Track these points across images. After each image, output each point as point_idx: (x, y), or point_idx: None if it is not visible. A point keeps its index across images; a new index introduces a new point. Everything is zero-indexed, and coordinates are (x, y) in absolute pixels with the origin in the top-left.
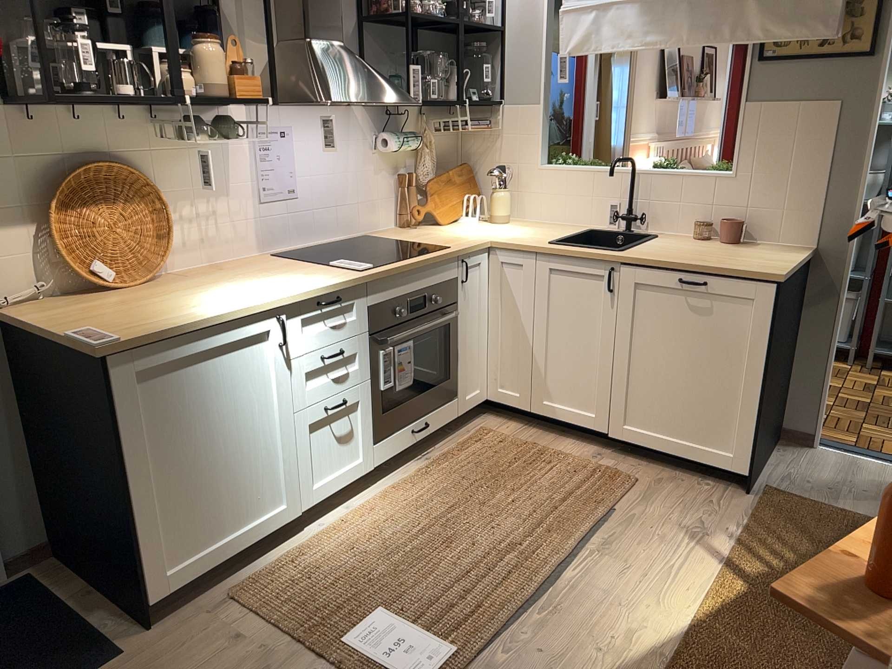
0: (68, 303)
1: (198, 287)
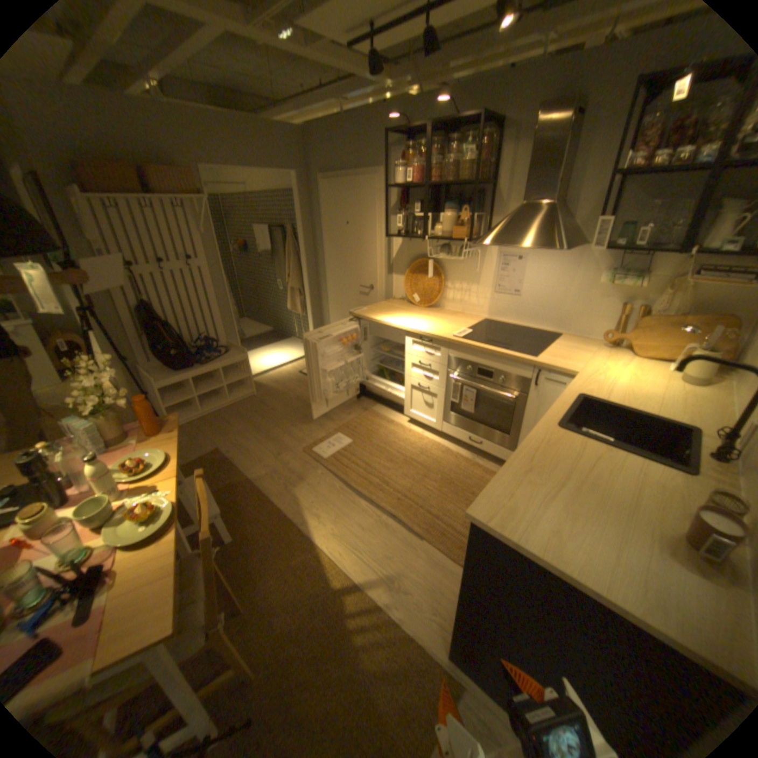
0: (398, 304)
1: (420, 314)
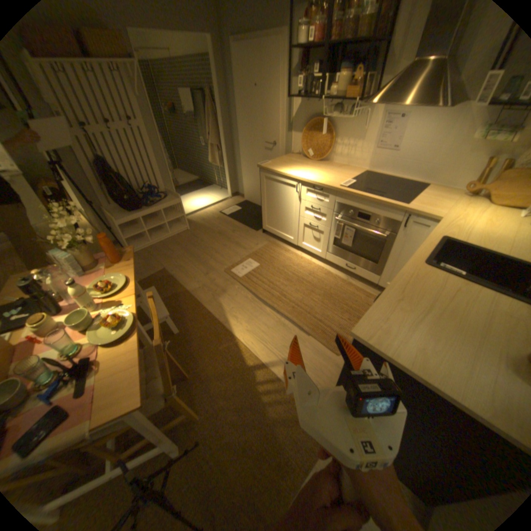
0: (296, 158)
1: (314, 167)
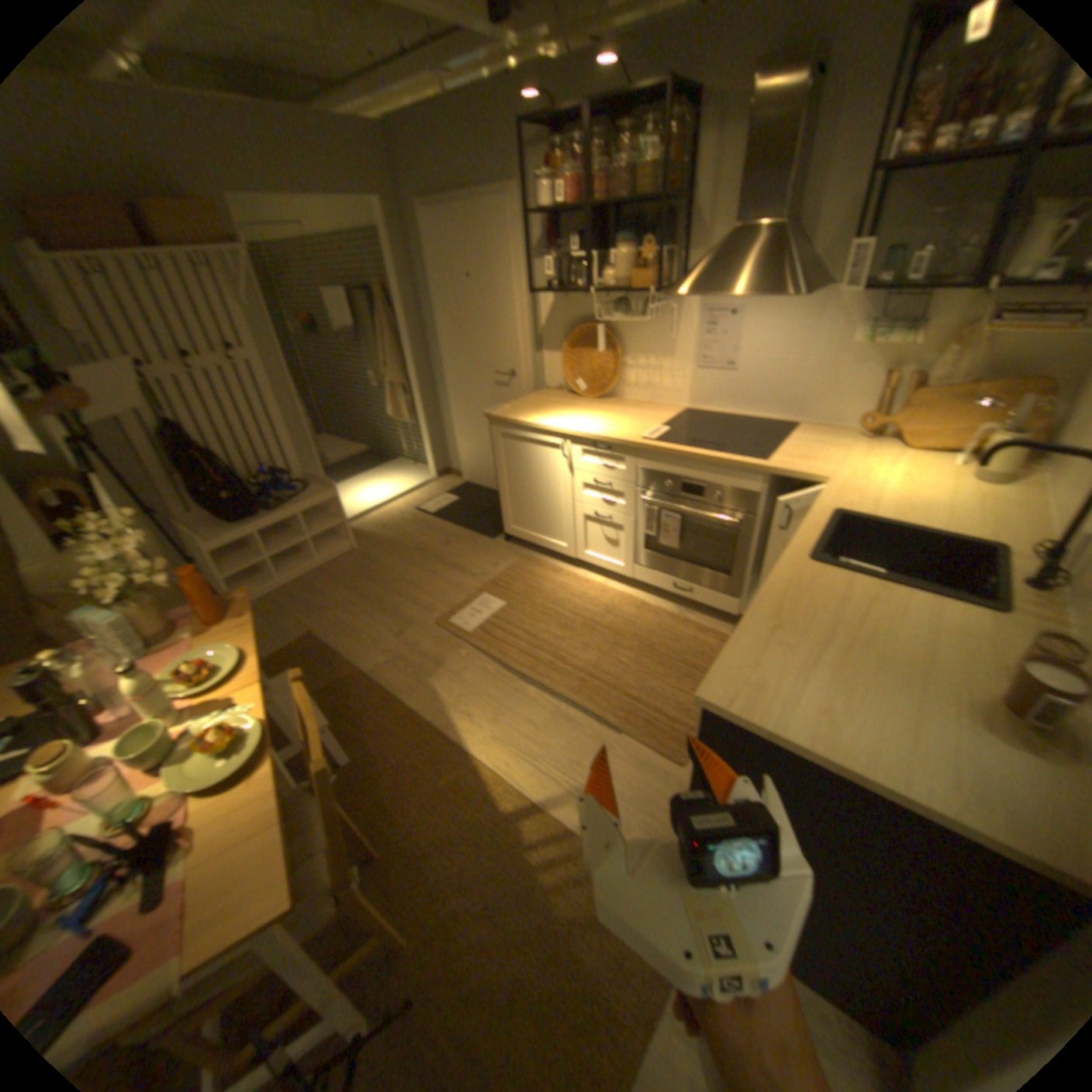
0: (553, 395)
1: (589, 409)
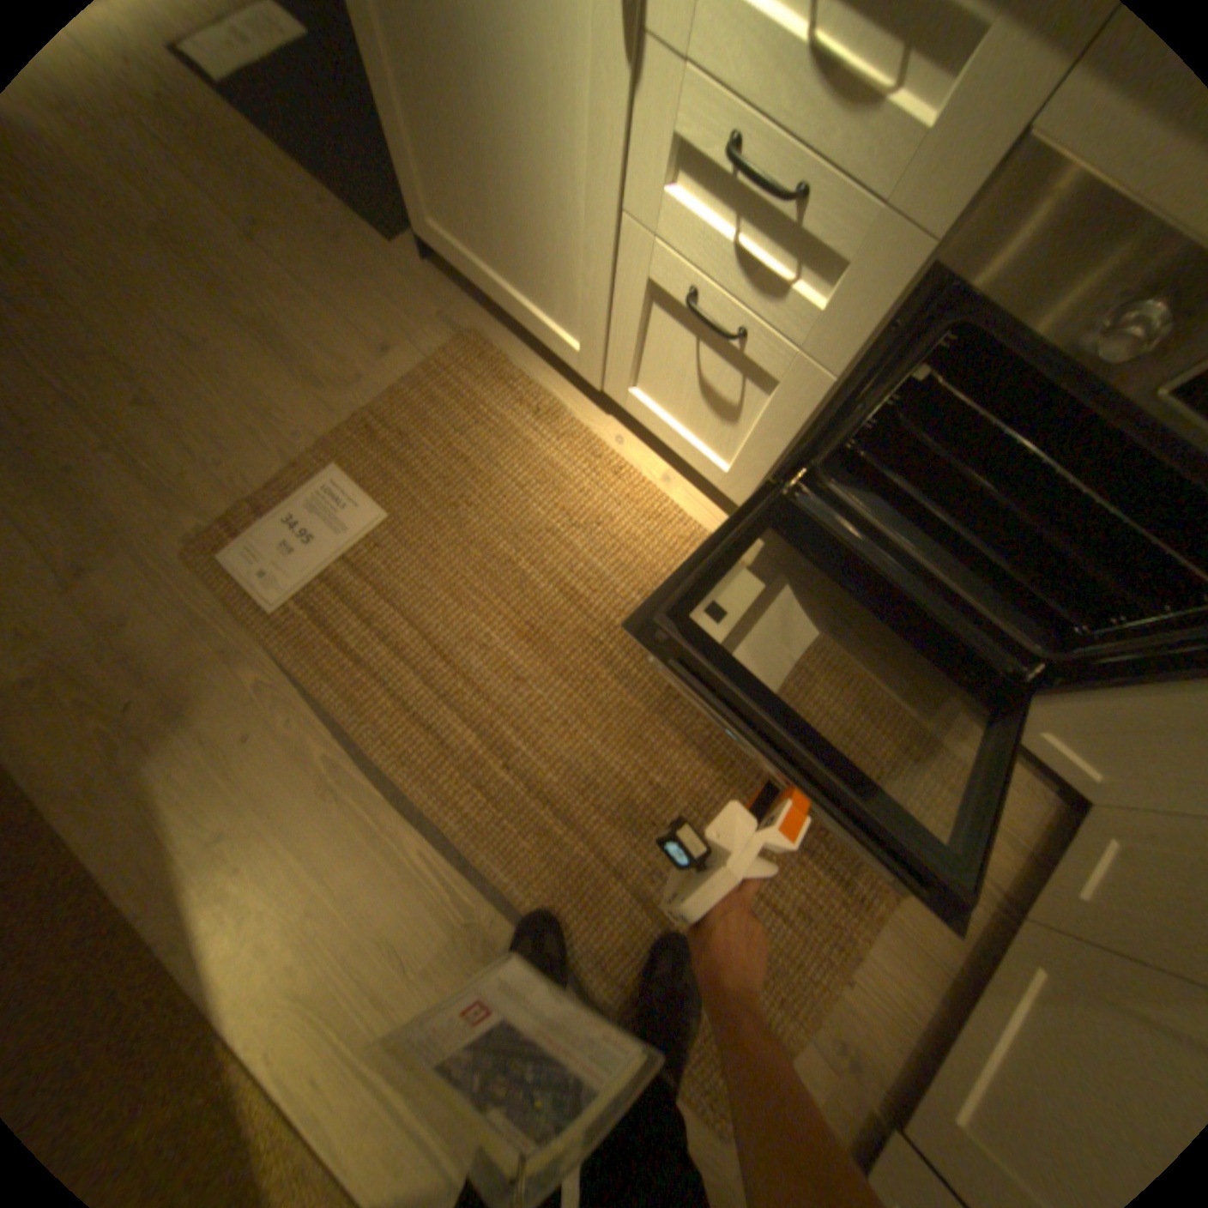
0: None
1: None
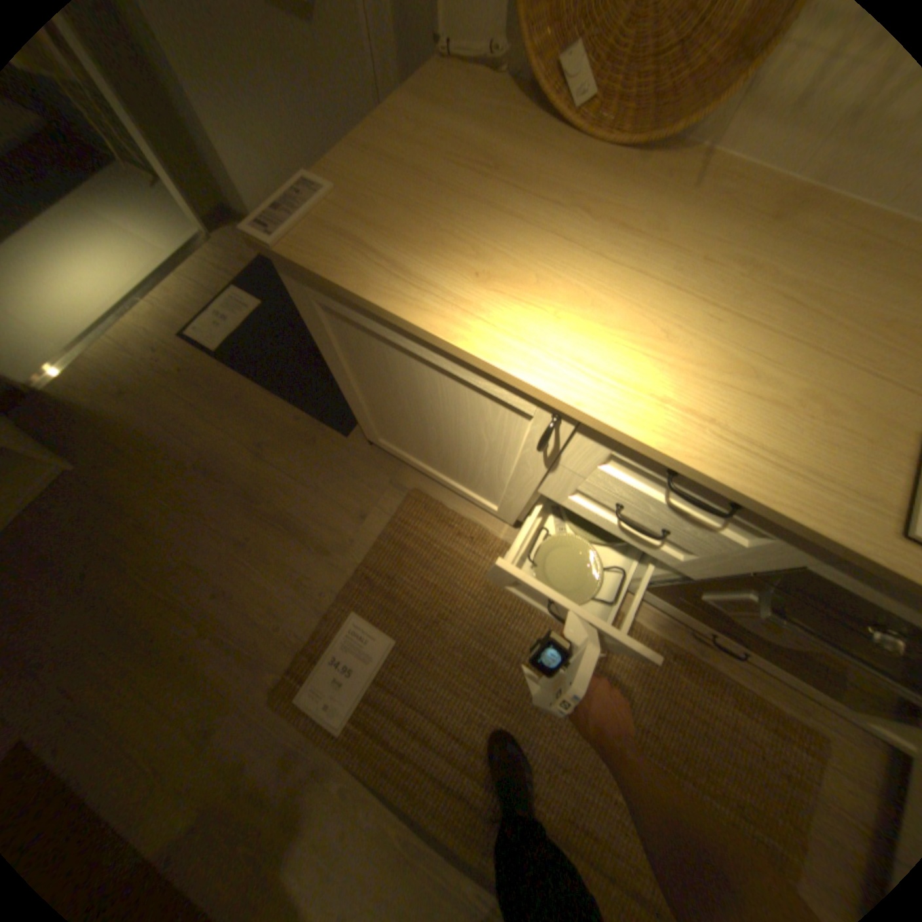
0: (485, 104)
1: (633, 226)
